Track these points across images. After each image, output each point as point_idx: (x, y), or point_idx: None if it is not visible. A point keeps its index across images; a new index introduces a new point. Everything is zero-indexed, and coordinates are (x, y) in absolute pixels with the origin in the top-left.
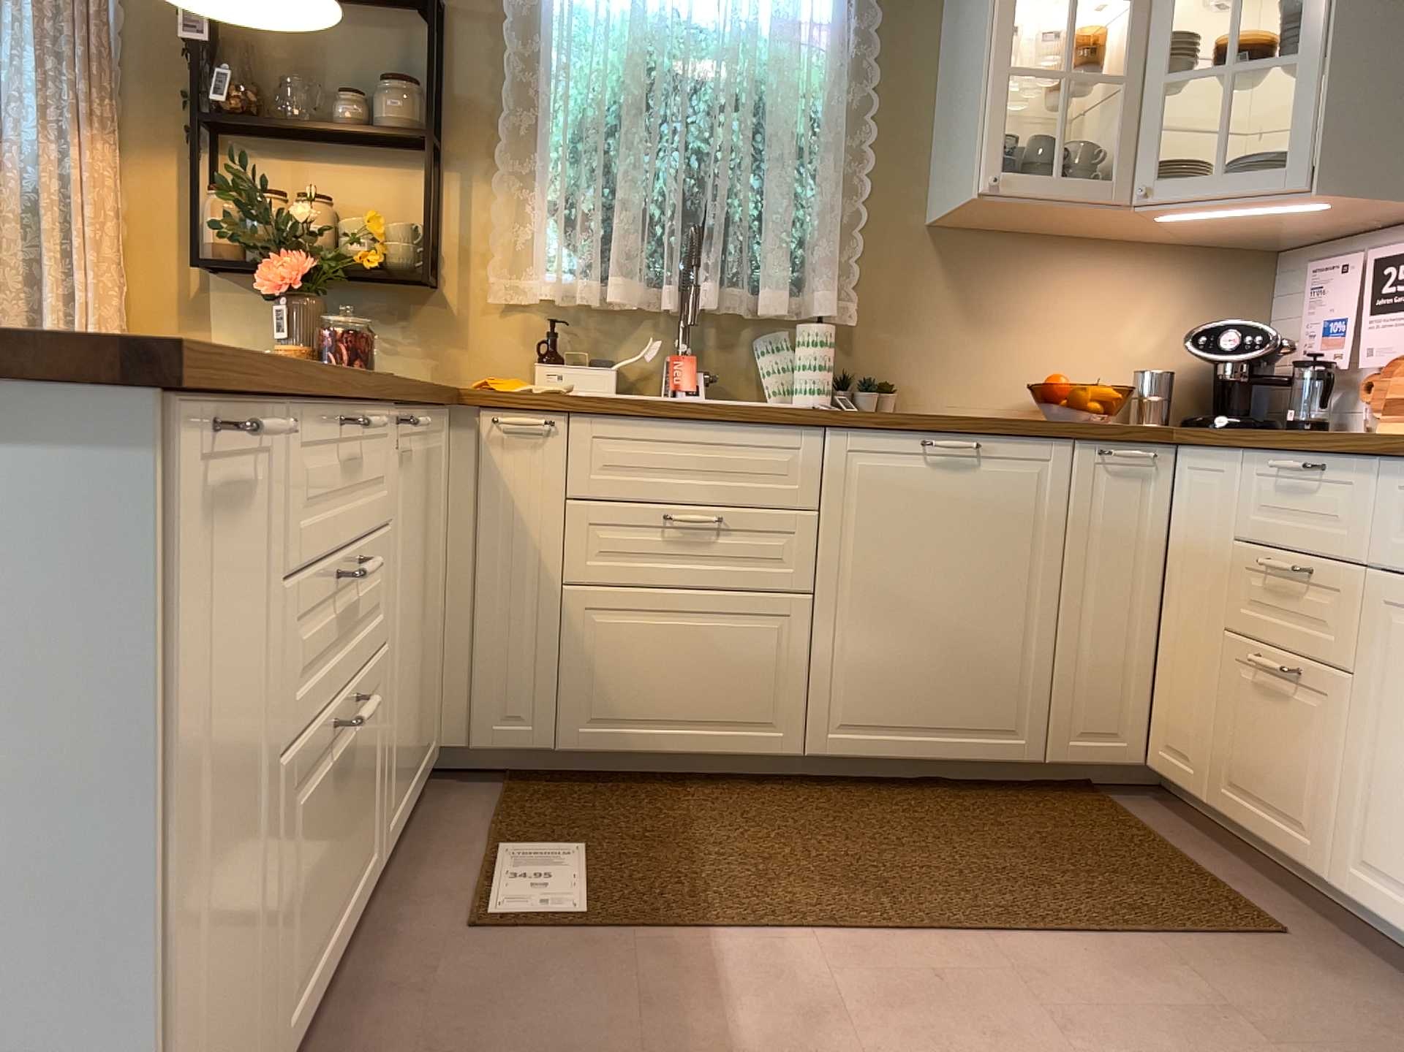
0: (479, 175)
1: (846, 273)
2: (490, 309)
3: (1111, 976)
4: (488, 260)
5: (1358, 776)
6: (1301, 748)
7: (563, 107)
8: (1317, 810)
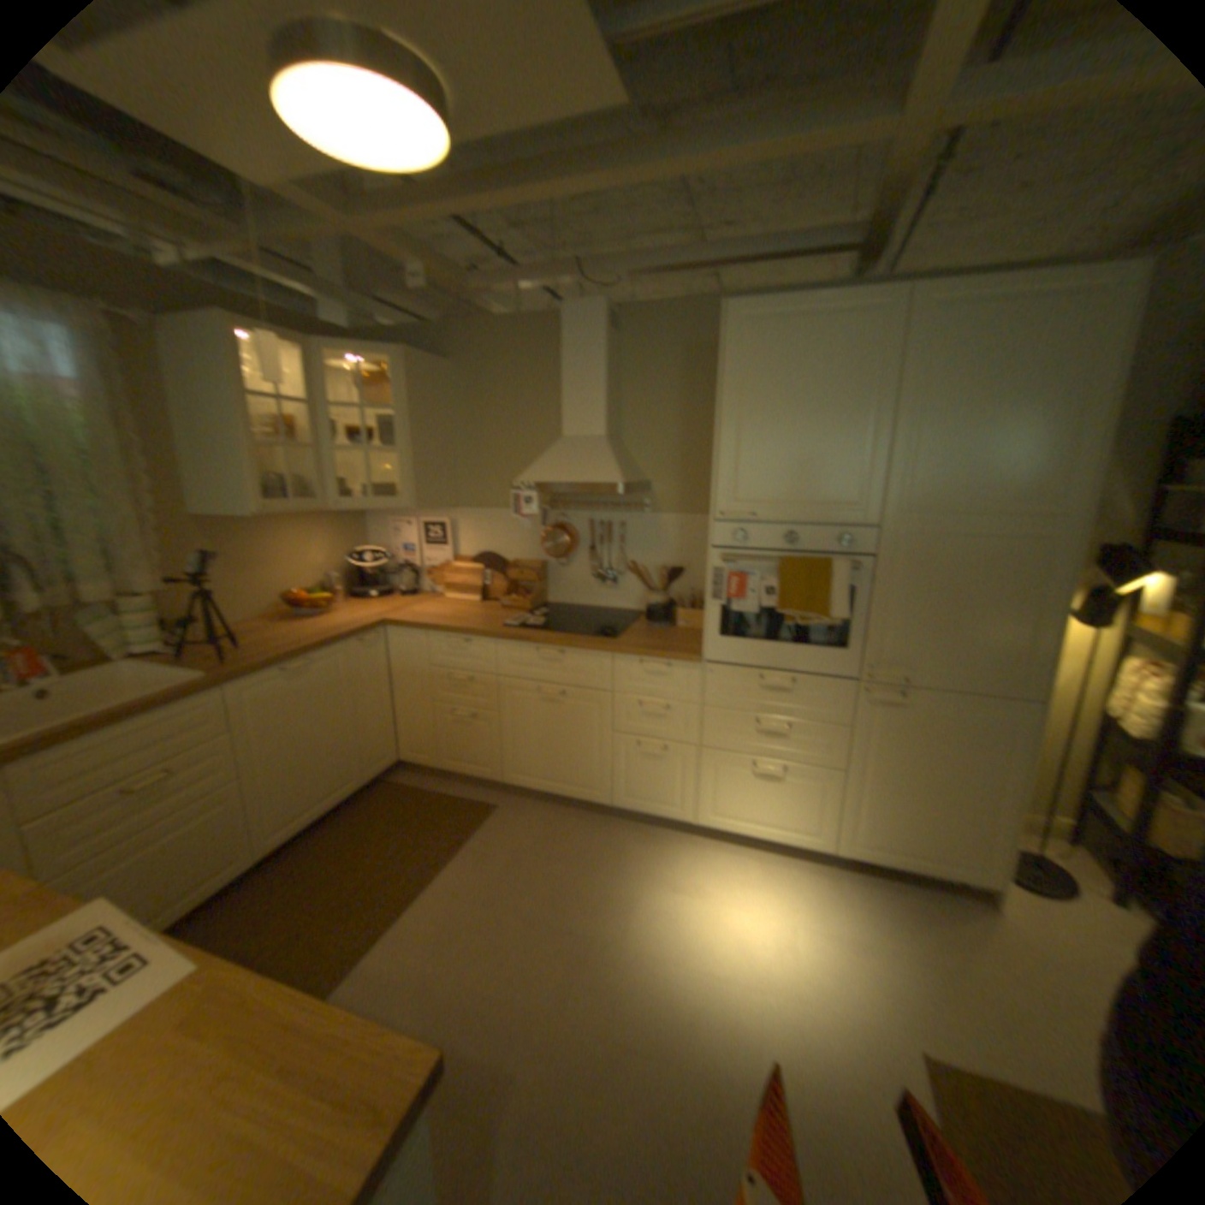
0: None
1: (144, 560)
2: None
3: (476, 870)
4: None
5: (508, 747)
6: (481, 742)
7: None
8: (493, 761)
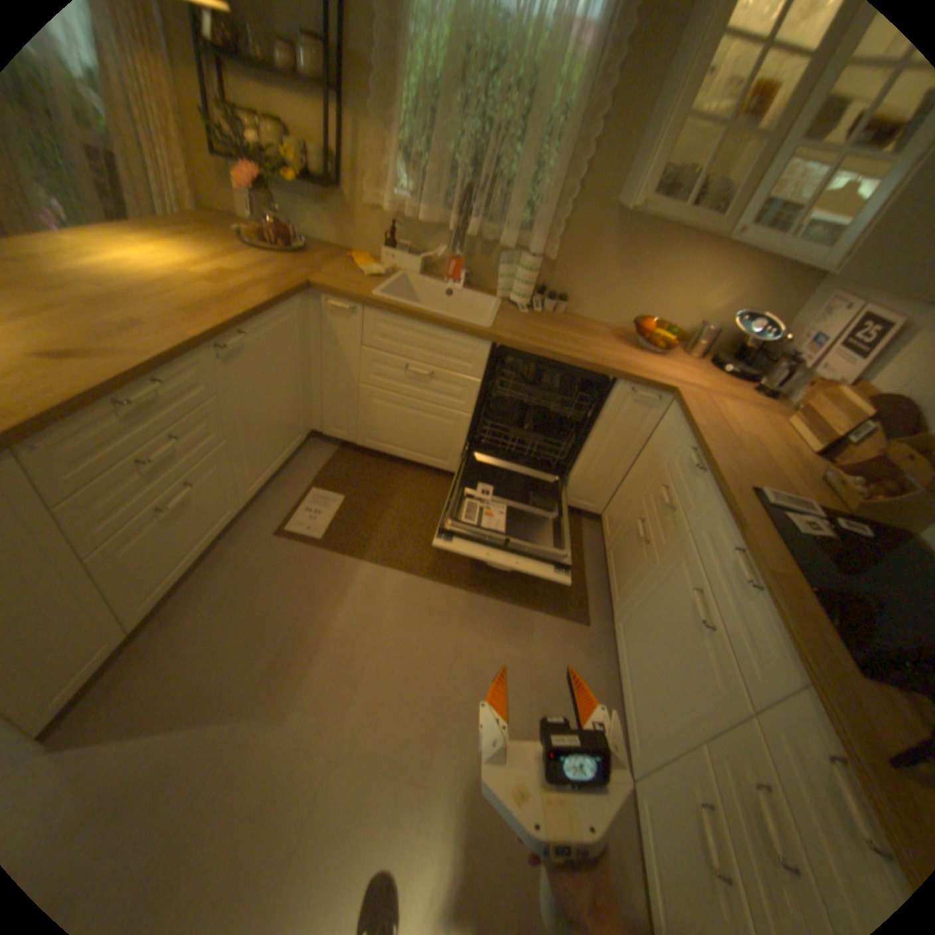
0: (361, 112)
1: (559, 225)
2: (364, 204)
3: (500, 628)
4: (364, 173)
5: (639, 598)
6: (634, 567)
7: (405, 73)
8: (625, 592)
